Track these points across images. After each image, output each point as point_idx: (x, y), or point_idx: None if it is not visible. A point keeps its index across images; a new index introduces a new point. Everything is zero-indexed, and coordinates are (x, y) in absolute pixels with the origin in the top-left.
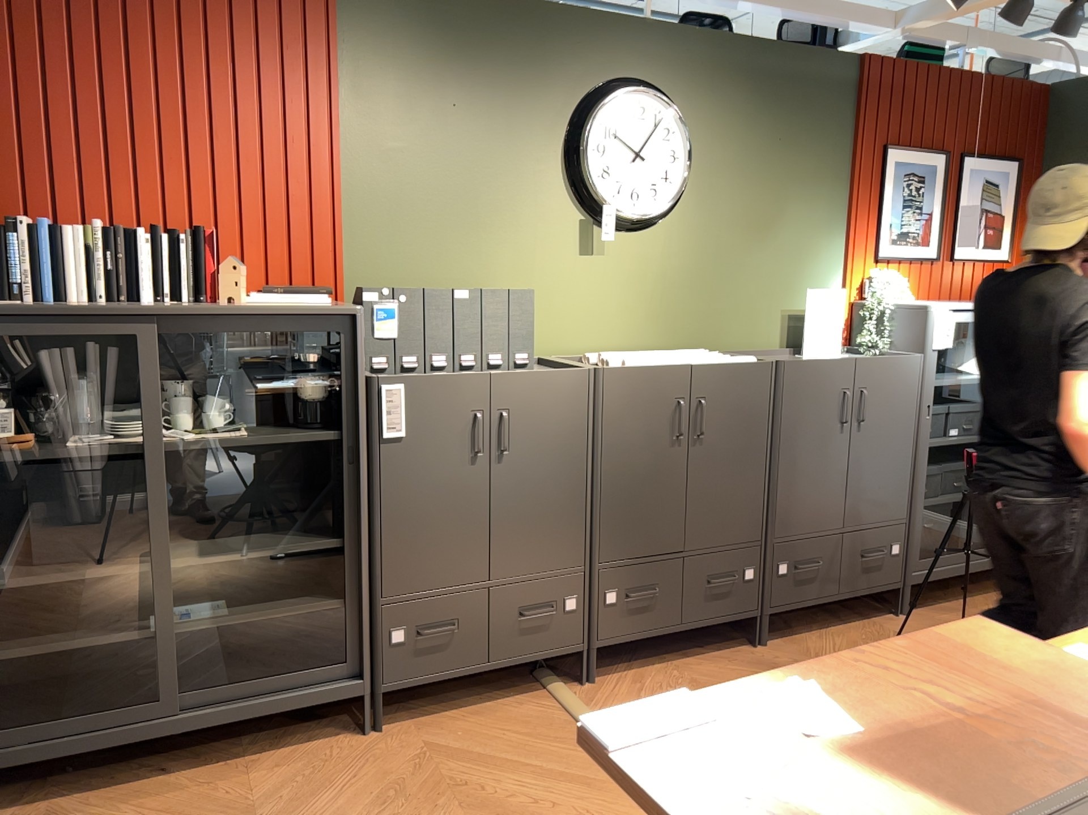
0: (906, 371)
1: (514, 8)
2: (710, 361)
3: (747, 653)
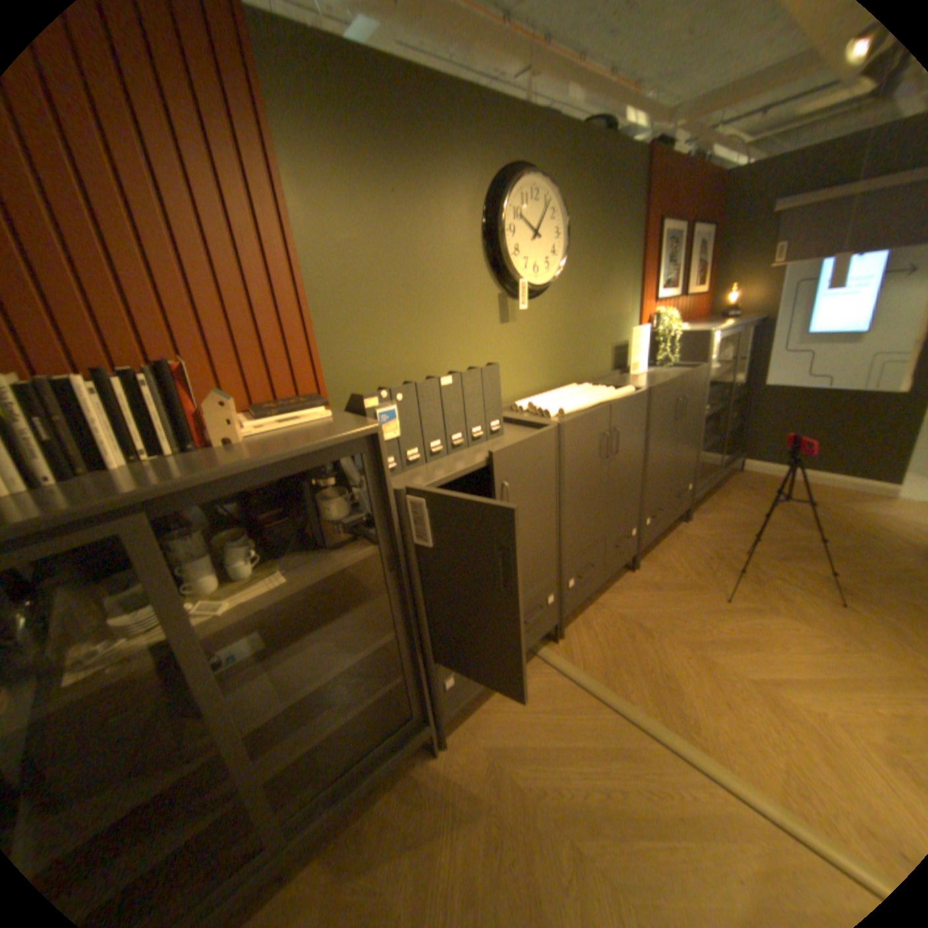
0: (702, 377)
1: (429, 79)
2: (610, 397)
3: (633, 579)
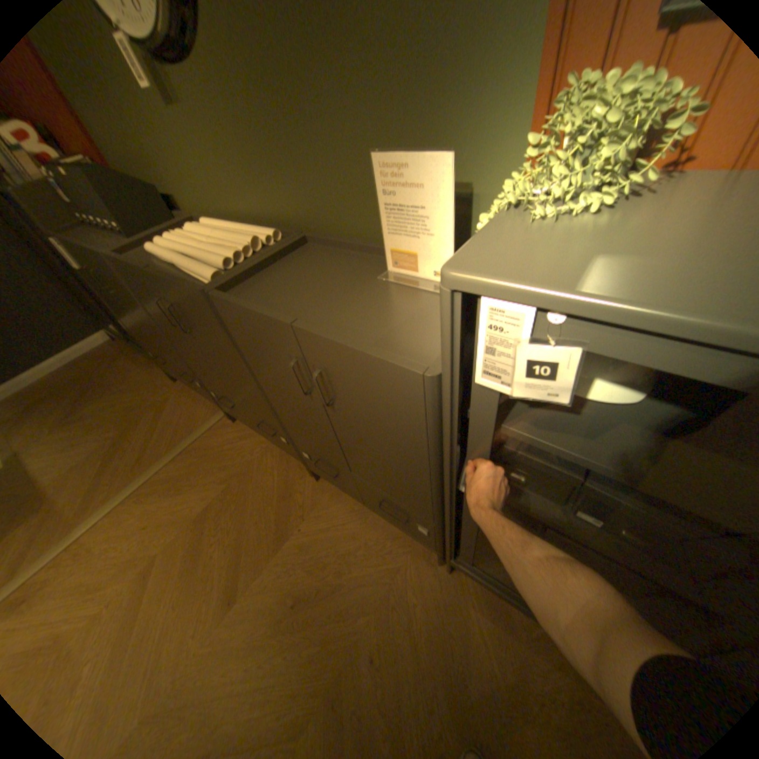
0: (389, 384)
1: None
2: (181, 266)
3: (300, 474)
